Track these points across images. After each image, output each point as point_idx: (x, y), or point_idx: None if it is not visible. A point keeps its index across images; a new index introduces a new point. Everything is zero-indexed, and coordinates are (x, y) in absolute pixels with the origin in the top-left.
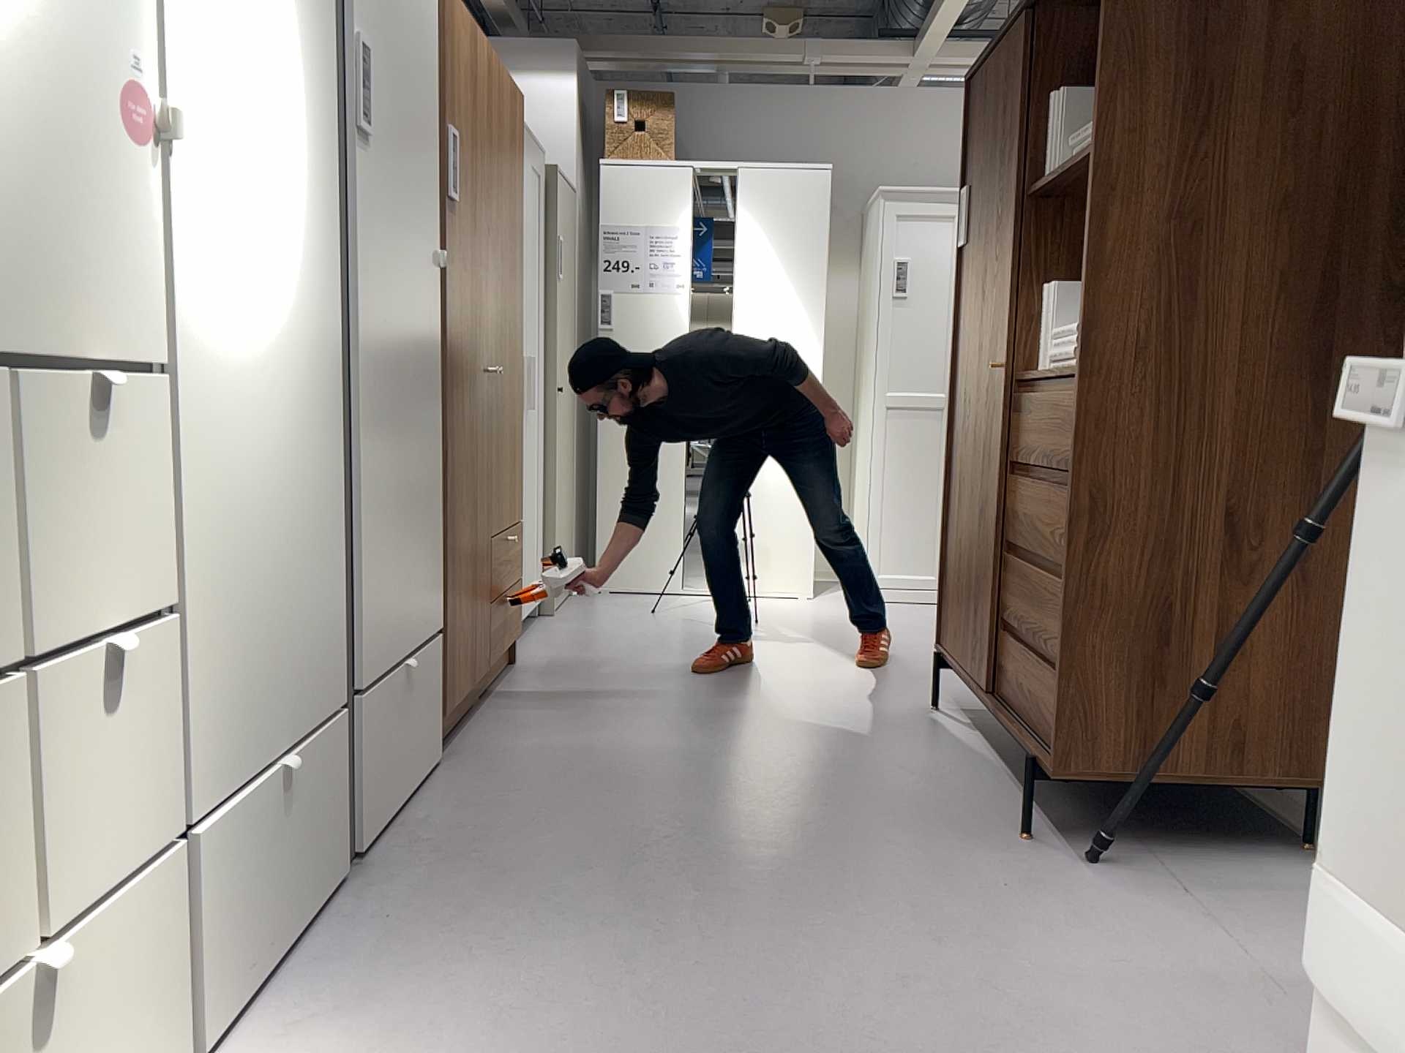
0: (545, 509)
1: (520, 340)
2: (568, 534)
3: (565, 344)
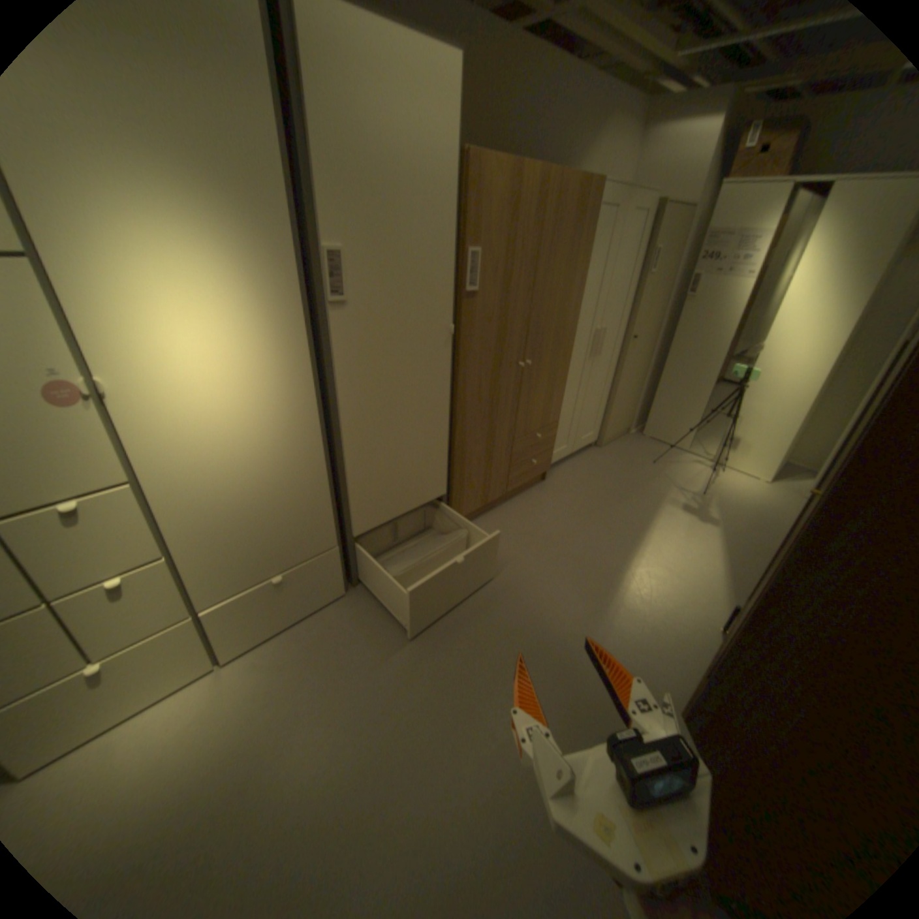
0: (610, 399)
1: (573, 333)
2: (630, 407)
3: (652, 309)
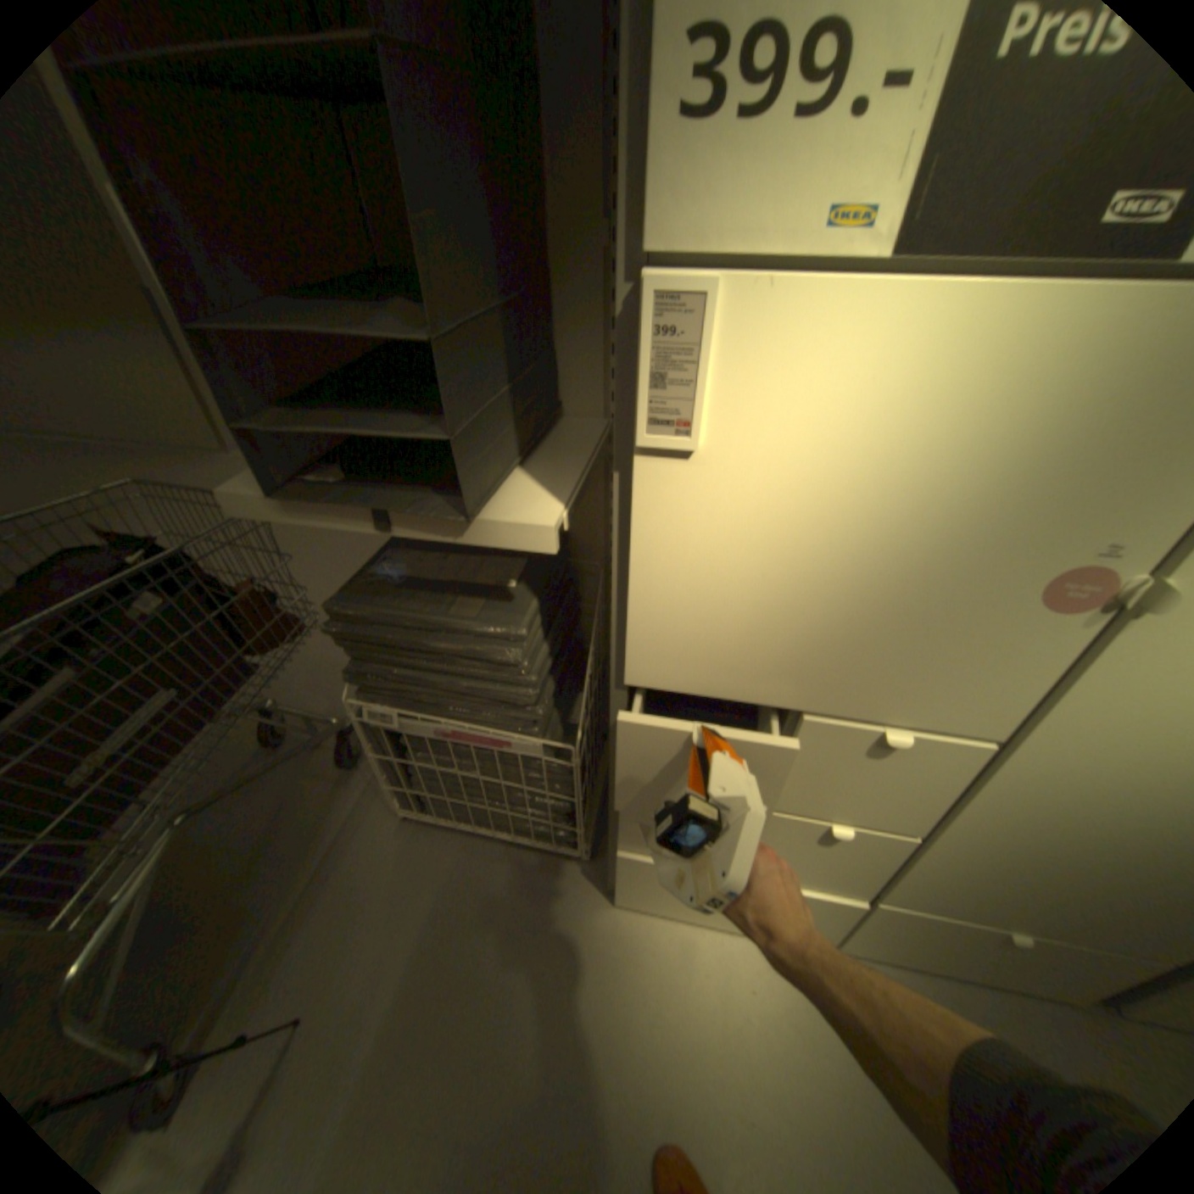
0: None
1: None
2: None
3: None
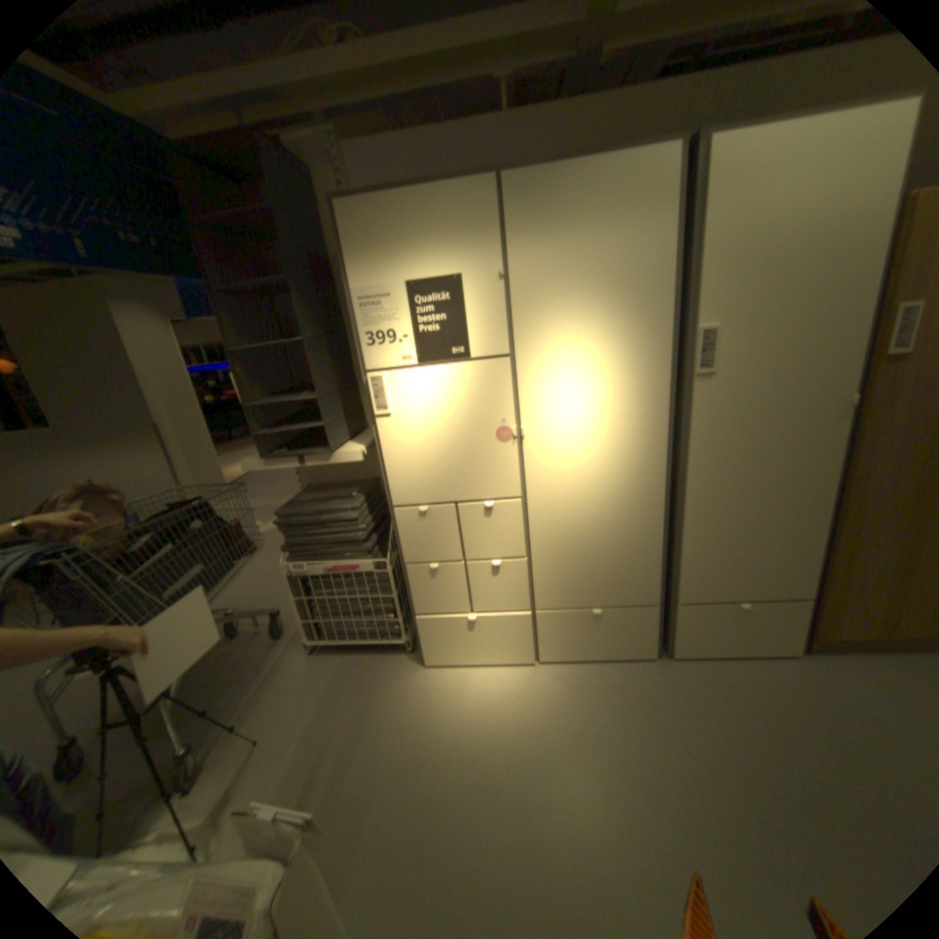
0: None
1: None
2: None
3: None
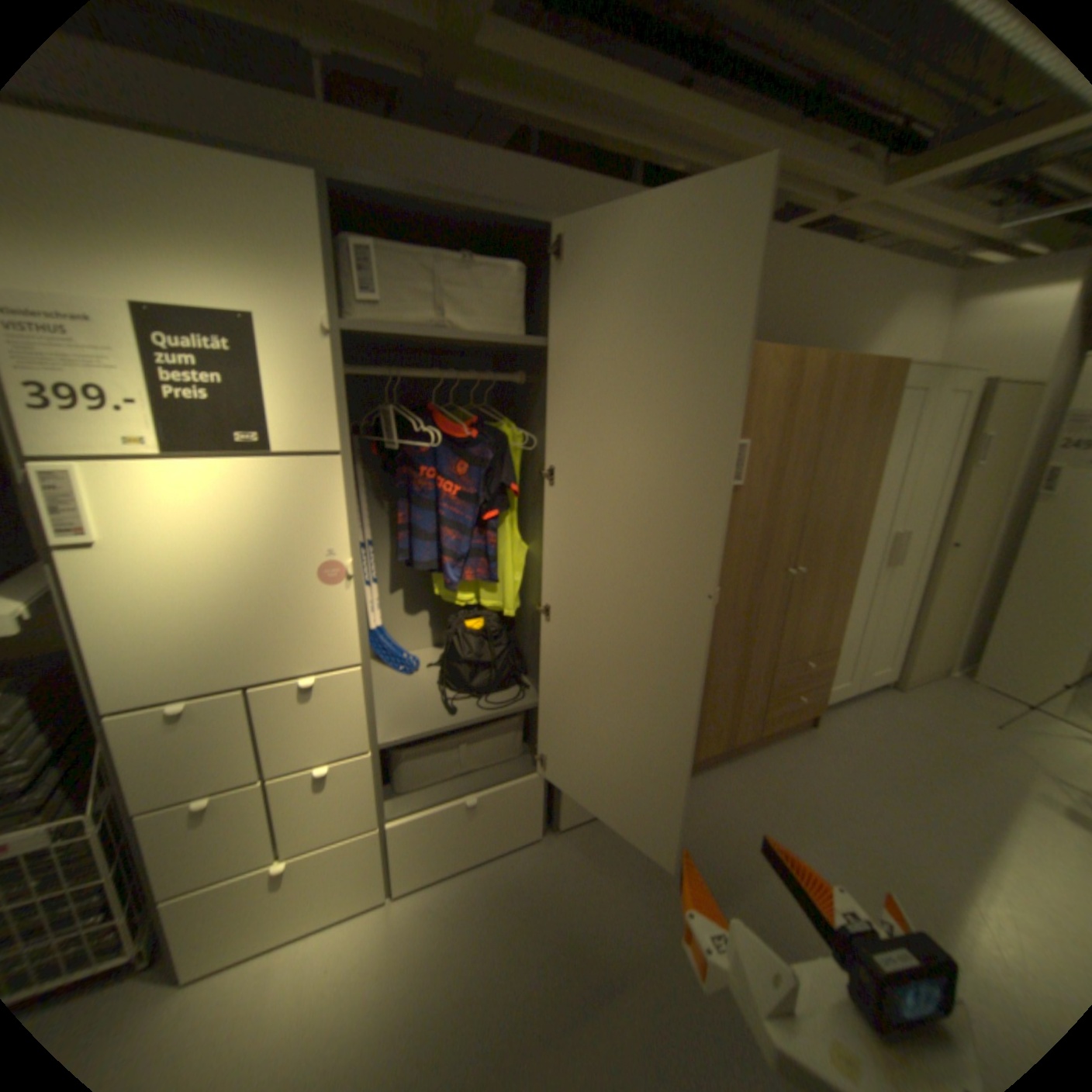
0: (919, 625)
1: (865, 537)
2: (952, 640)
3: (983, 510)
